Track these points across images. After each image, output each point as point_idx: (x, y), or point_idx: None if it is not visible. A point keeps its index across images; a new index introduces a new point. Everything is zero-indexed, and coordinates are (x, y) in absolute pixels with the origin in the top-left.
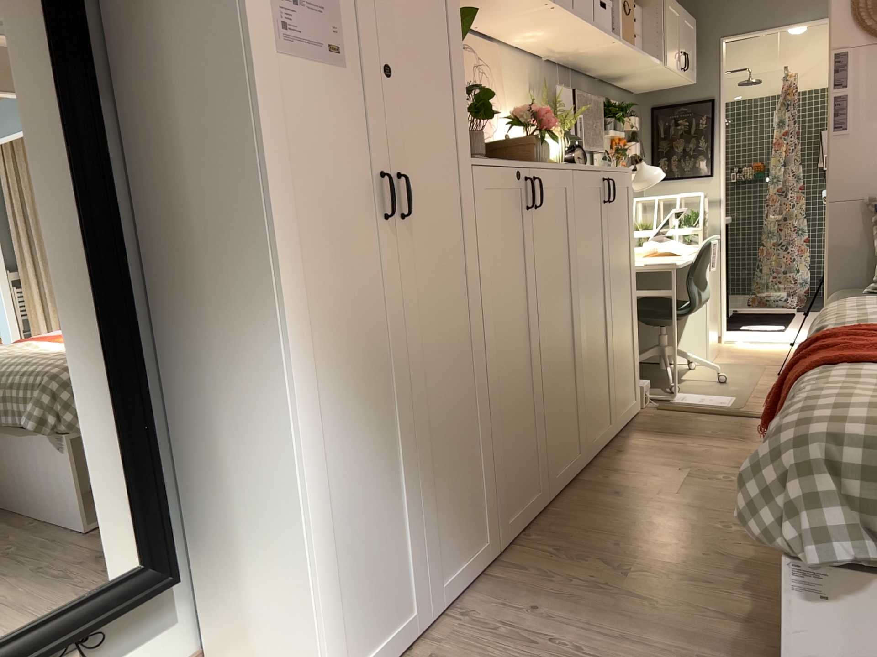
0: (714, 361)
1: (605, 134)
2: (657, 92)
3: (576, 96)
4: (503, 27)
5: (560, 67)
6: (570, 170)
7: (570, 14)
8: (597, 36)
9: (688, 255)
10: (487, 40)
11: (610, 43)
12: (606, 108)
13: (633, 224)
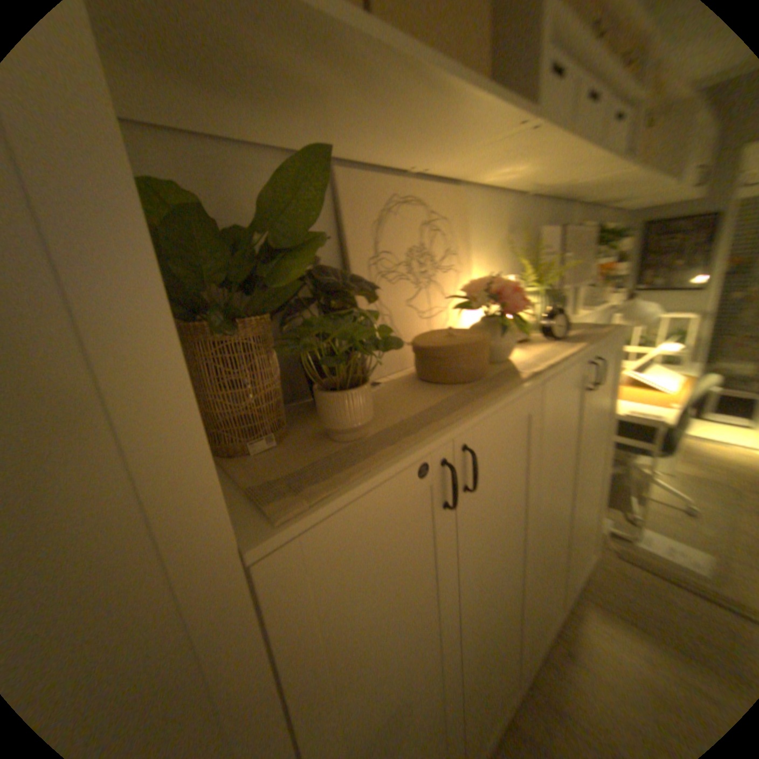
0: (678, 472)
1: (596, 262)
2: (655, 205)
3: (567, 226)
4: (466, 164)
5: (552, 198)
6: (541, 386)
7: (570, 132)
8: (607, 160)
9: (675, 392)
10: (451, 181)
11: (624, 167)
12: (600, 233)
13: (620, 388)
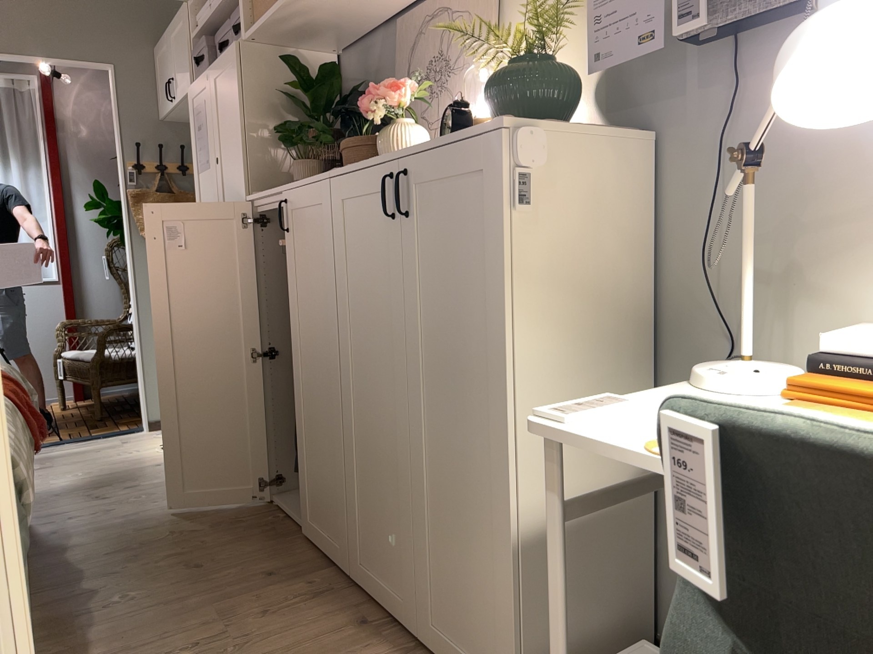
0: None
1: None
2: None
3: None
4: None
5: None
6: (324, 181)
7: None
8: None
9: None
10: None
11: None
12: None
13: (502, 267)
